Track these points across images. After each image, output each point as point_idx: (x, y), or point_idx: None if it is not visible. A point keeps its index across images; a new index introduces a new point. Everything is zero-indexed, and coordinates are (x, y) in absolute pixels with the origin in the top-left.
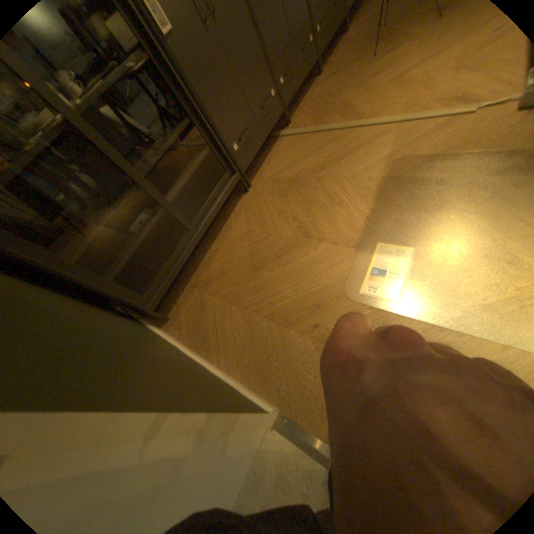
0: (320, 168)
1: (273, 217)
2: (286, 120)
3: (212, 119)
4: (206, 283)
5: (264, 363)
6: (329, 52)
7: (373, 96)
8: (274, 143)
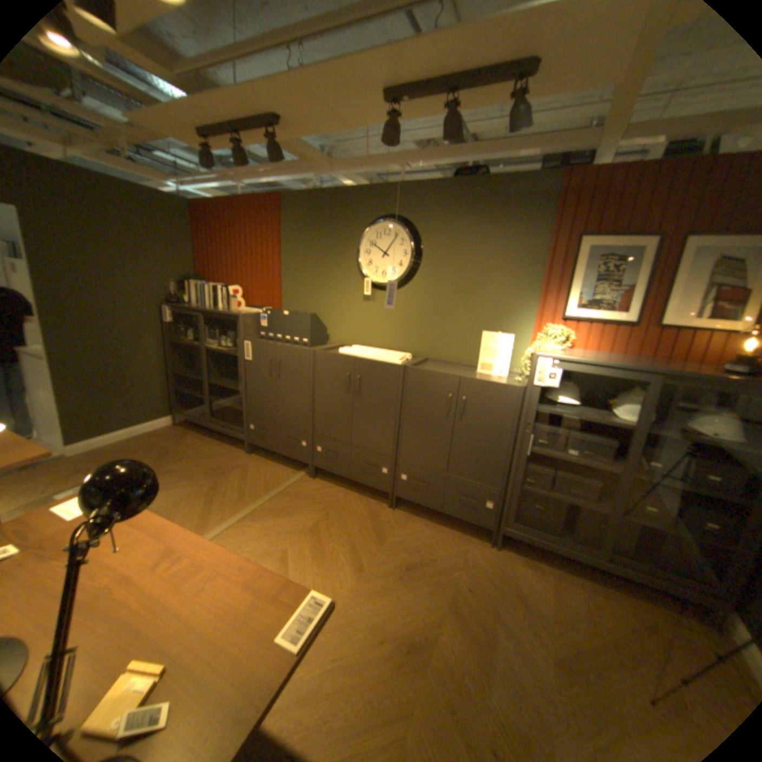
0: (213, 486)
1: (194, 462)
2: (321, 477)
3: (246, 401)
4: (179, 436)
5: (93, 453)
6: (440, 522)
7: (271, 531)
8: (292, 468)
